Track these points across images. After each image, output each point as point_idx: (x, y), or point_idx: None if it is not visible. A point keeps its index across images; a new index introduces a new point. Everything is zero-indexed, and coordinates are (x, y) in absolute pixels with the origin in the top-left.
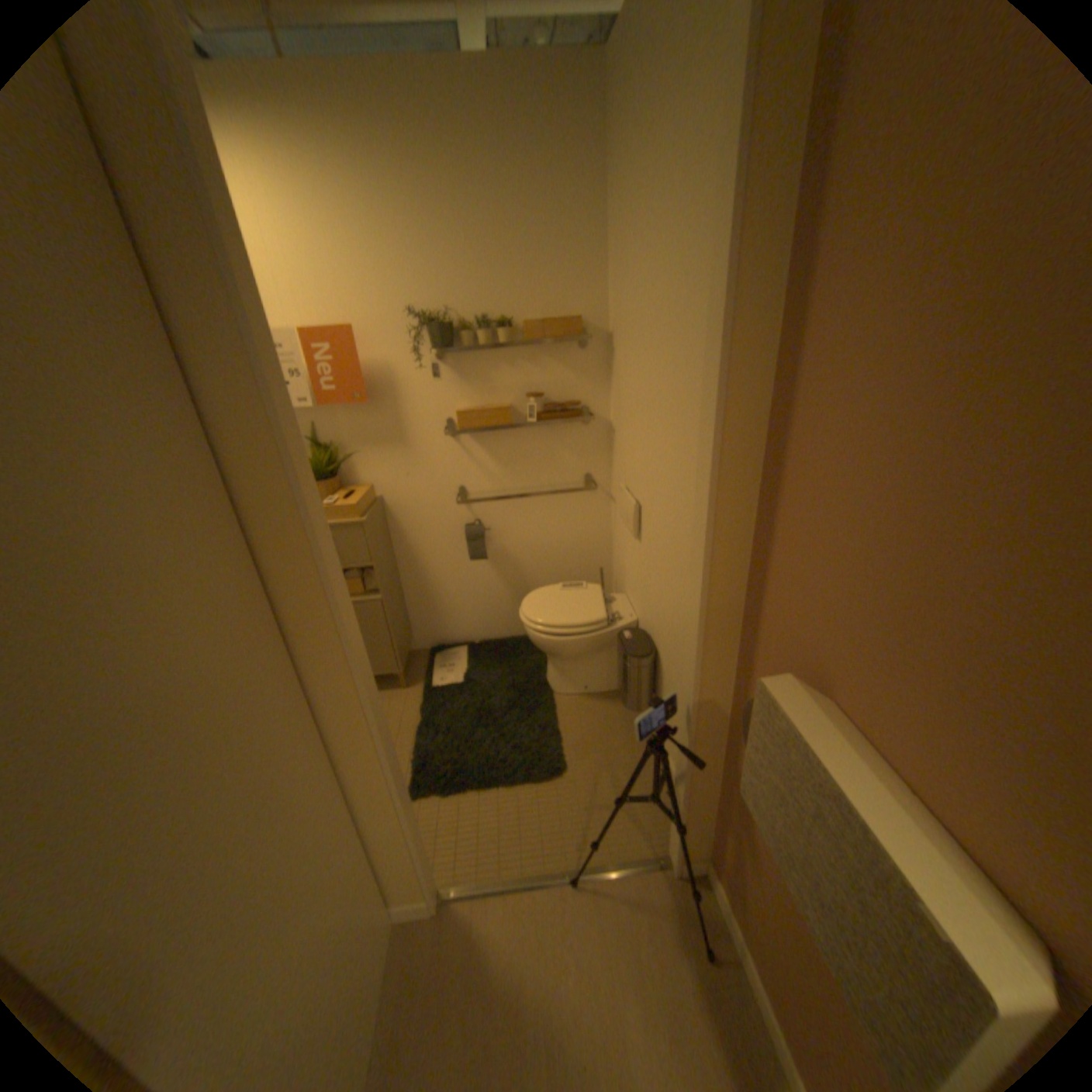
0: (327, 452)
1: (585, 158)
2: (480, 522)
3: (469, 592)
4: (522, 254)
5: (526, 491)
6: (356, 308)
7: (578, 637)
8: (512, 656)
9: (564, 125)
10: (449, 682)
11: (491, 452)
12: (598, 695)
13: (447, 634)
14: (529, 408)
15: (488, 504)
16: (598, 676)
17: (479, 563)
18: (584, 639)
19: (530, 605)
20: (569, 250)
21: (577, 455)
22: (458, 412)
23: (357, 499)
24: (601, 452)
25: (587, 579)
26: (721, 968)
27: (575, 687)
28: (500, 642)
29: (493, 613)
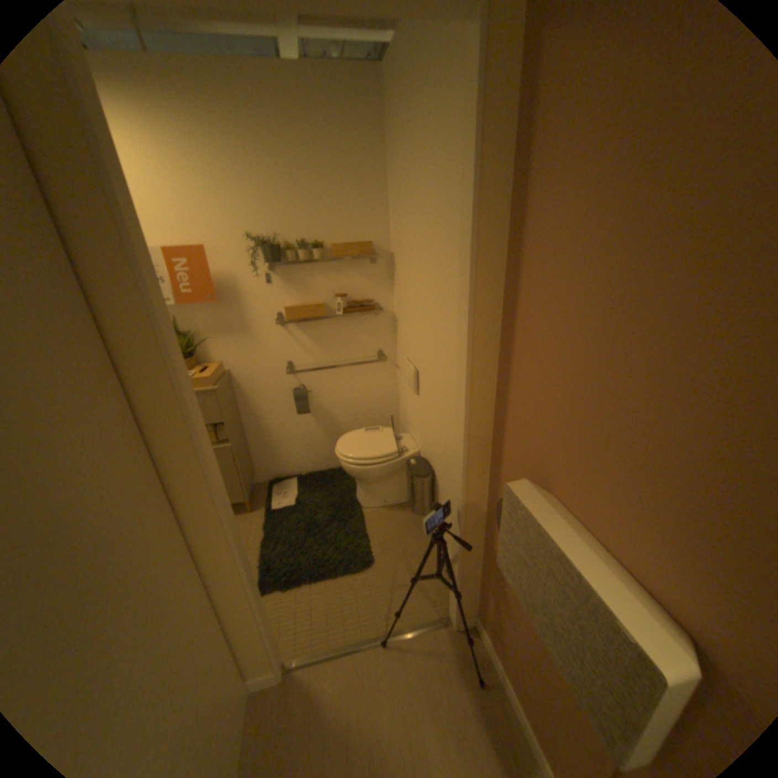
0: (185, 338)
1: (370, 135)
2: (303, 386)
3: (297, 438)
4: (328, 198)
5: (336, 363)
6: (206, 233)
7: (378, 465)
8: (330, 482)
9: (355, 113)
10: (284, 505)
11: (310, 336)
12: (393, 506)
13: (281, 469)
14: (337, 304)
15: (309, 373)
16: (393, 493)
17: (303, 416)
18: (382, 467)
19: (342, 444)
20: (361, 196)
21: (371, 337)
22: (285, 307)
23: (209, 373)
24: (388, 335)
25: (382, 424)
26: (488, 691)
27: (376, 502)
28: (321, 473)
29: (315, 452)
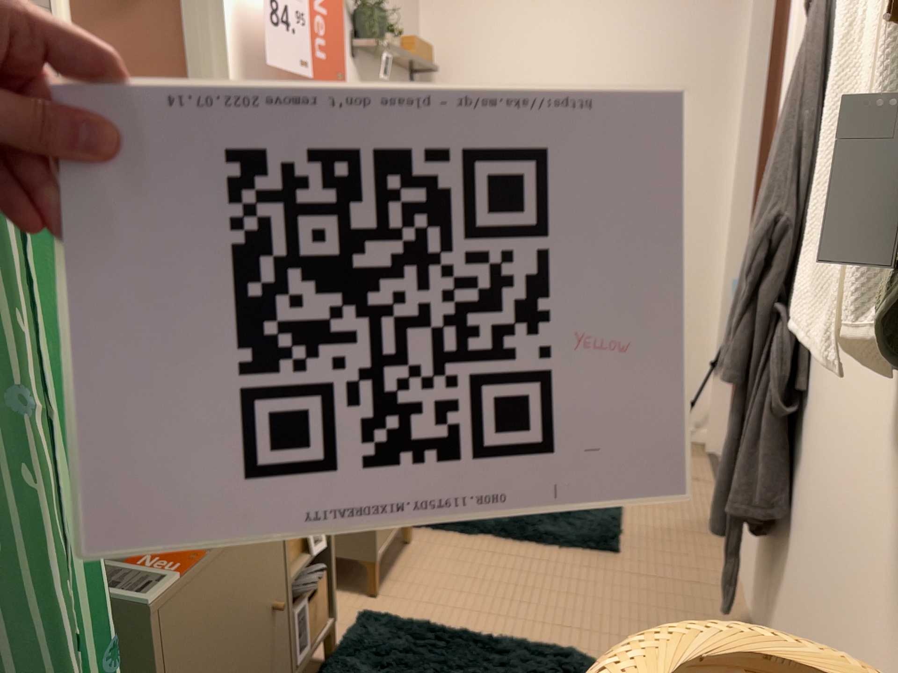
0: None
1: None
2: None
3: None
4: None
5: None
6: None
7: None
8: None
9: None
10: None
11: None
12: None
13: None
14: None
15: None
16: None
17: None
18: None
19: None
20: None
21: None
22: None
23: None
24: None
25: None
26: None
27: None
28: None
29: None
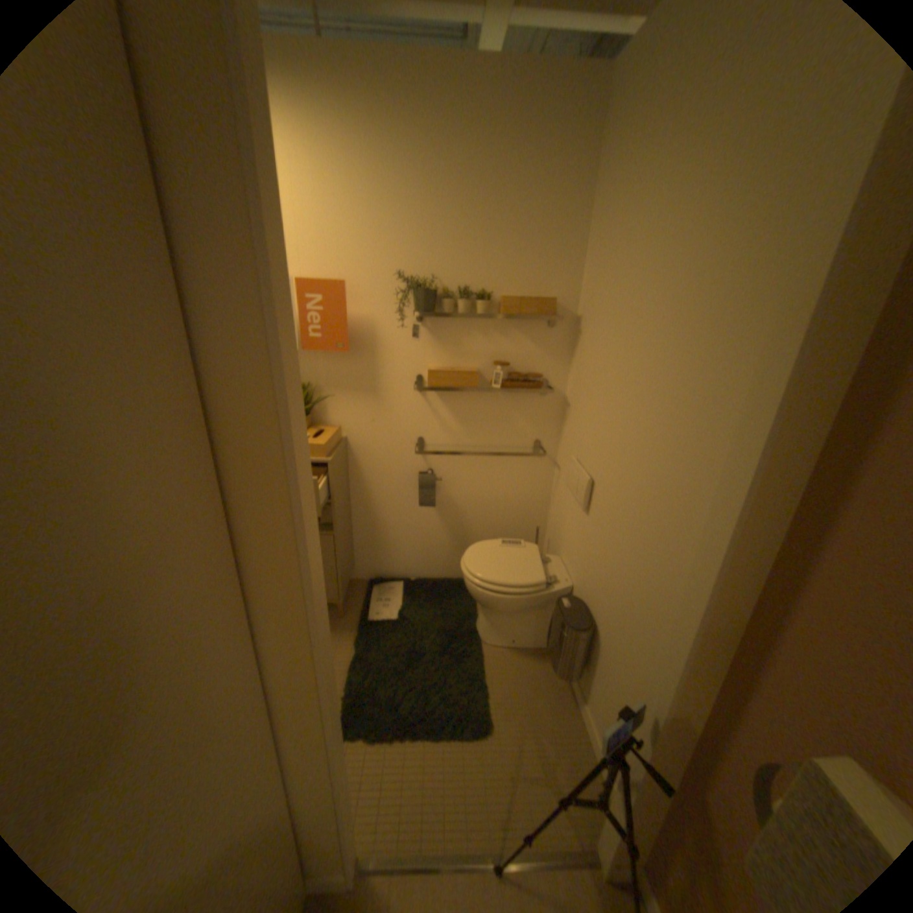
0: (305, 392)
1: (580, 158)
2: (433, 471)
3: (413, 533)
4: (510, 236)
5: (479, 448)
6: (352, 266)
7: (516, 596)
8: (444, 598)
9: (566, 127)
10: (384, 617)
11: (452, 410)
12: (524, 650)
13: (387, 568)
14: (495, 375)
15: (443, 456)
16: (527, 633)
17: (426, 508)
18: (522, 599)
19: (472, 557)
20: (552, 238)
21: (530, 421)
22: (429, 370)
23: (326, 439)
24: (553, 422)
25: (522, 534)
26: None
27: (503, 640)
28: (434, 582)
29: (431, 554)
